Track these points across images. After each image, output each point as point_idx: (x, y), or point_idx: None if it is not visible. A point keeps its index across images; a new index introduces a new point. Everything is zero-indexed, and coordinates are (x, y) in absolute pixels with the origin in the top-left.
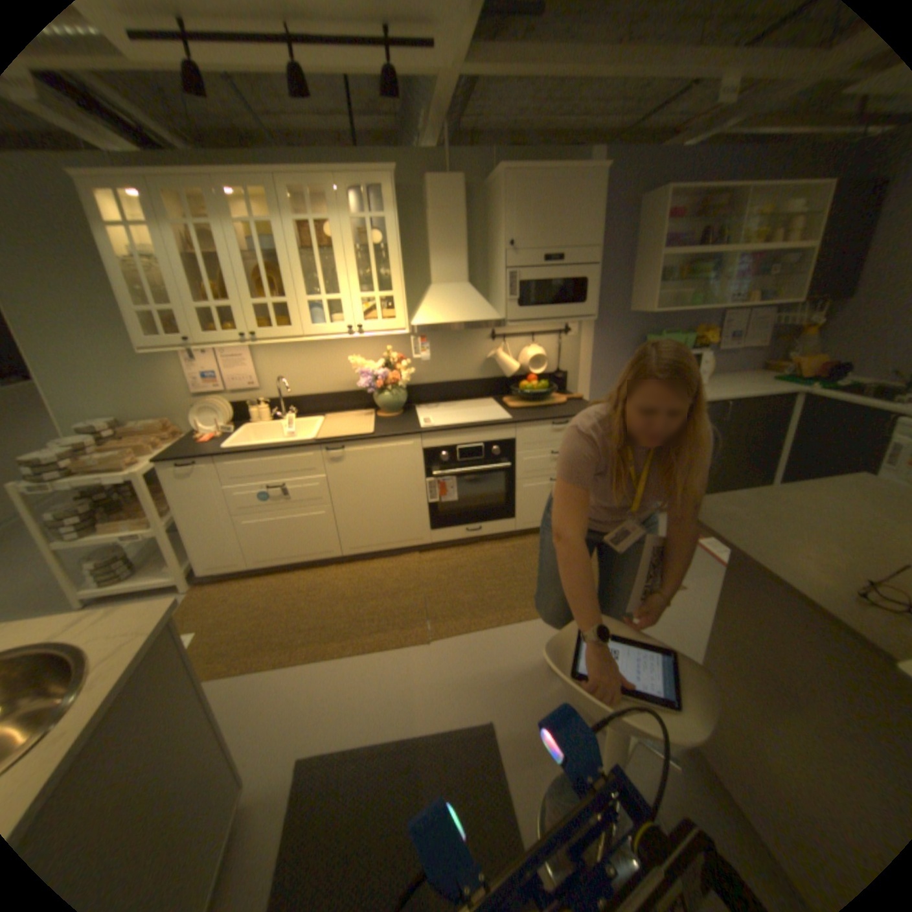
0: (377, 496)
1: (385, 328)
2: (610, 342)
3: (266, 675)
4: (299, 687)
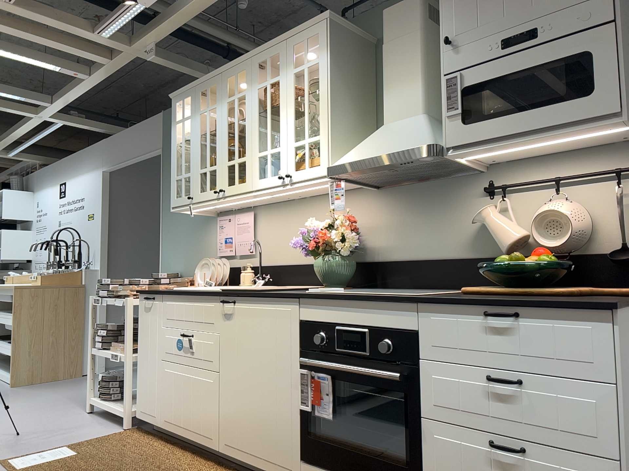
0: (252, 374)
1: (309, 172)
2: None
3: None
4: None
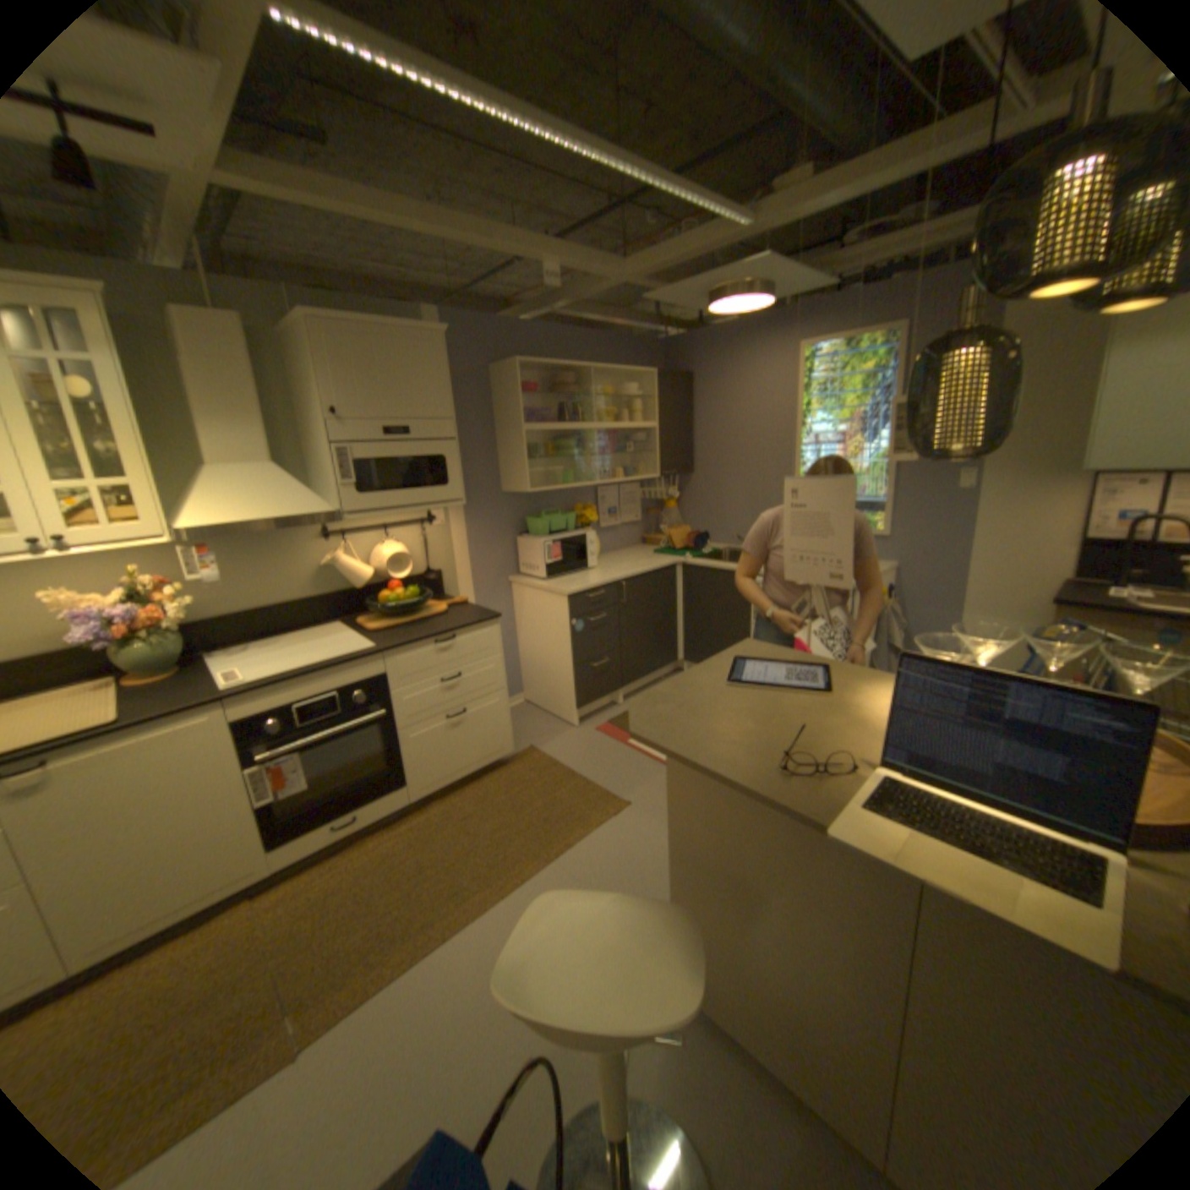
0: (139, 831)
1: (118, 535)
2: (486, 530)
3: None
4: None
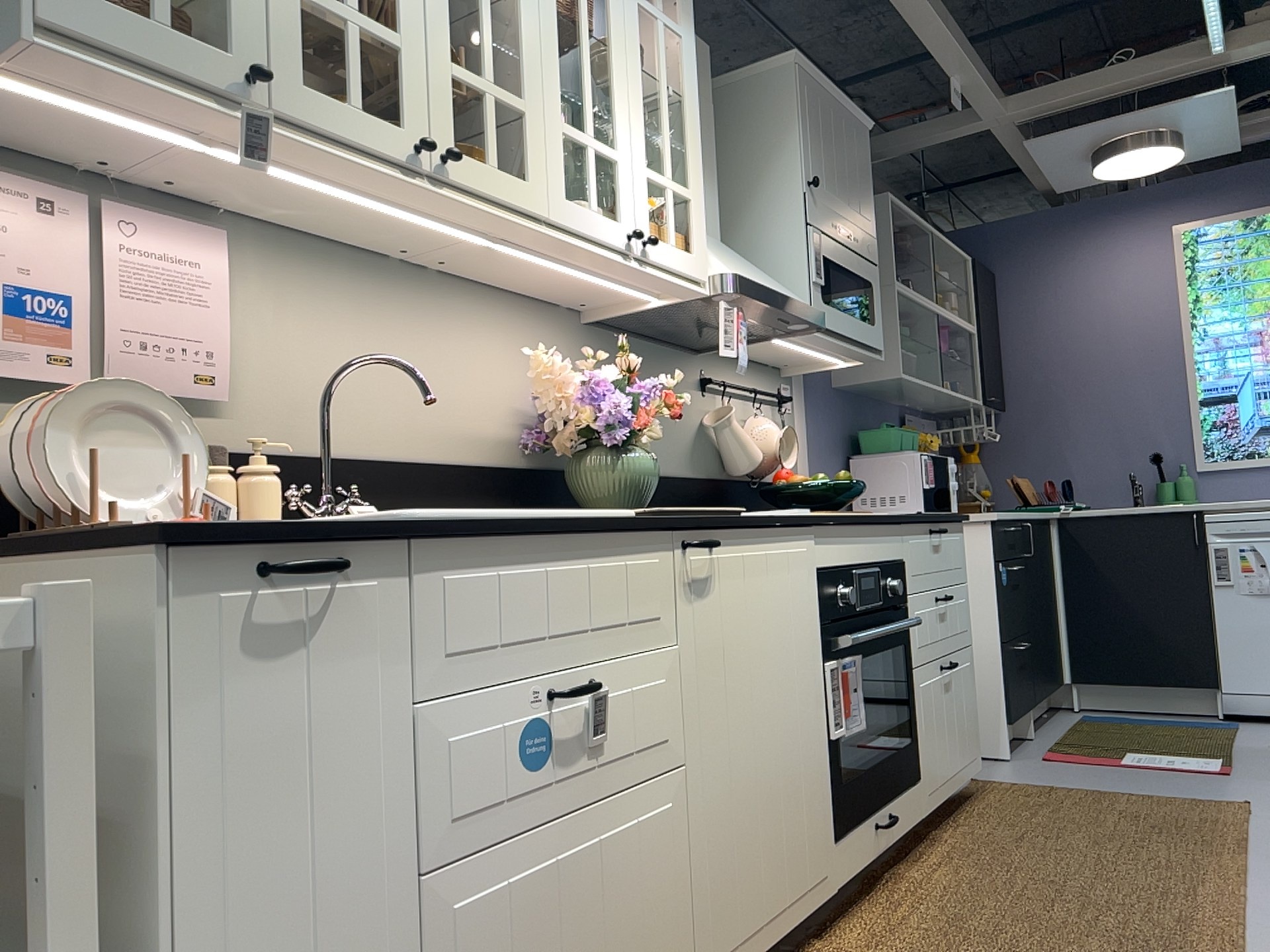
0: (761, 719)
1: (681, 260)
2: (825, 435)
3: None
4: None
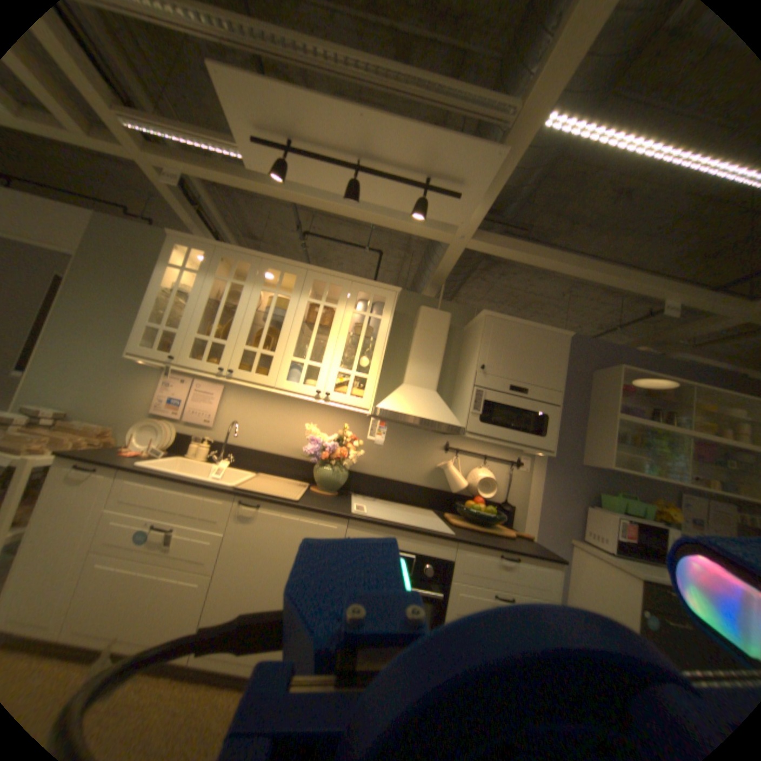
0: (269, 584)
1: (350, 401)
2: (562, 489)
3: None
4: None
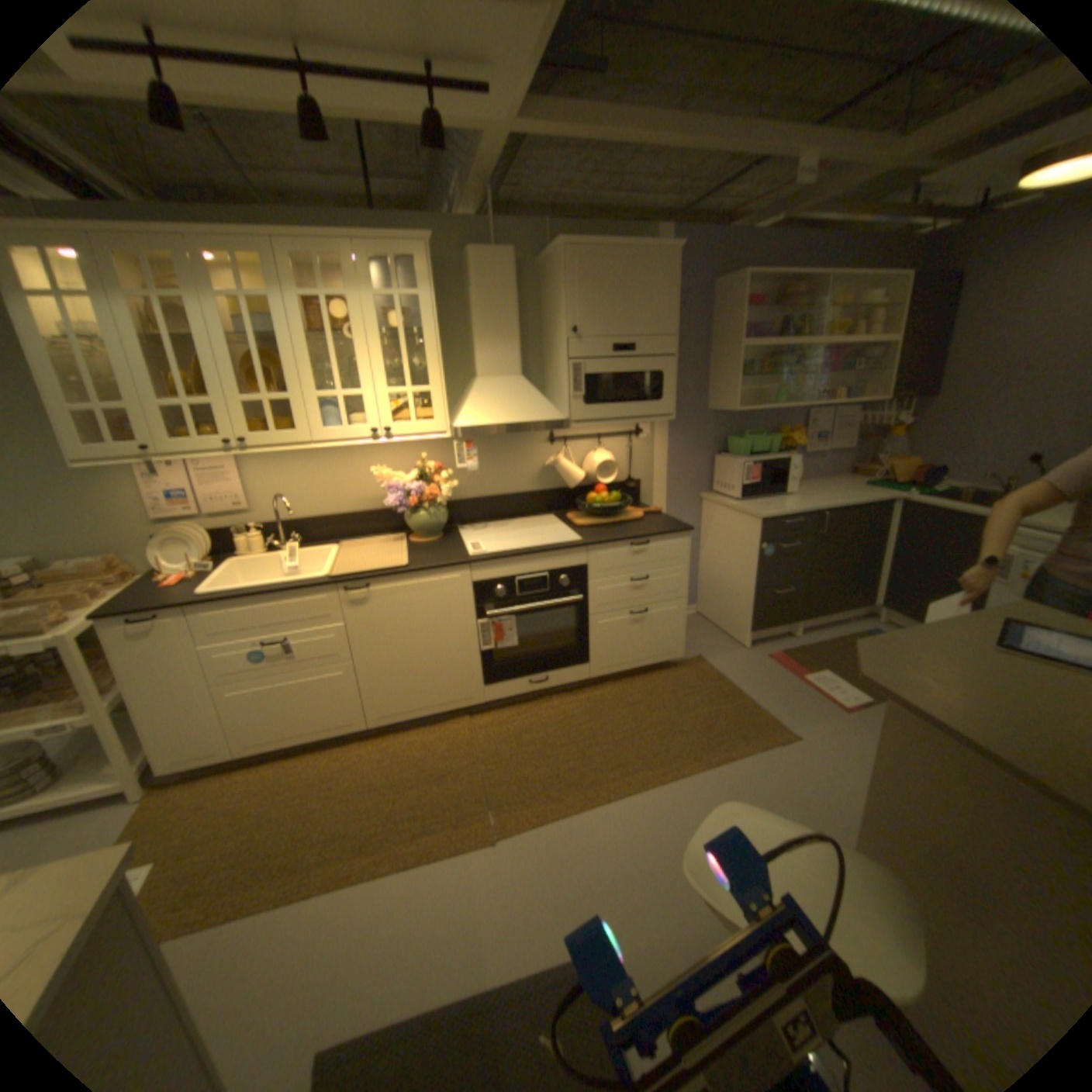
0: (413, 646)
1: (420, 430)
2: (686, 445)
3: (262, 917)
4: (312, 931)
